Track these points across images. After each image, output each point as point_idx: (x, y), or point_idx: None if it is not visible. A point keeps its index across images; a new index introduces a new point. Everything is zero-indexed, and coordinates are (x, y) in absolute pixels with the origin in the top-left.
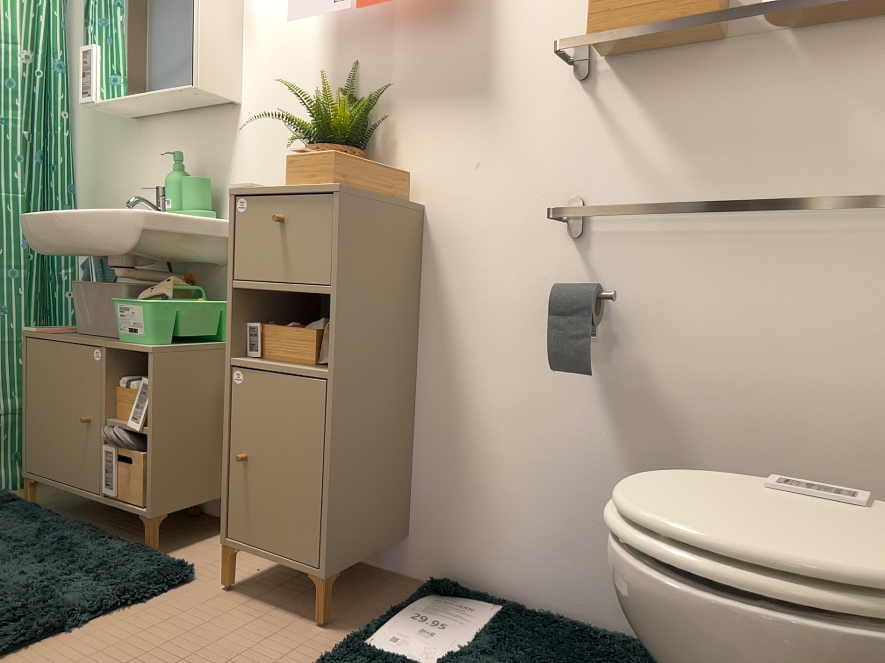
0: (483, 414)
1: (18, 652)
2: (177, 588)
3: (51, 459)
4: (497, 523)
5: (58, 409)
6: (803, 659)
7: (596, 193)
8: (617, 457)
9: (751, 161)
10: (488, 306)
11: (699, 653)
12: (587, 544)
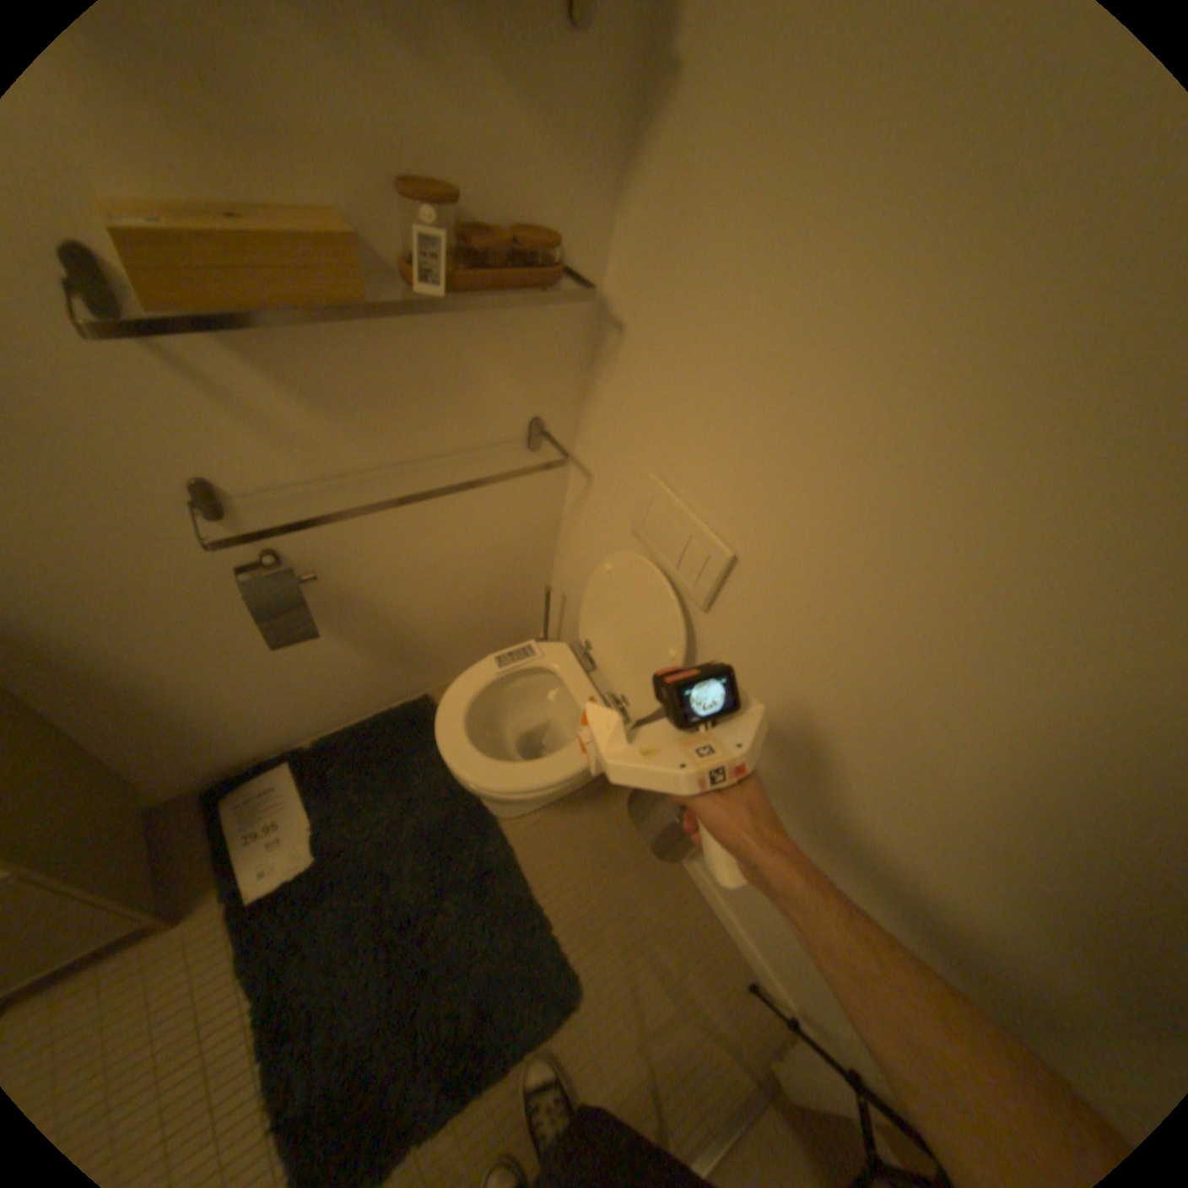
0: (175, 686)
1: None
2: None
3: None
4: (240, 729)
5: None
6: (580, 779)
7: (223, 468)
8: (338, 644)
9: (400, 412)
10: (115, 612)
11: (537, 801)
12: (331, 694)
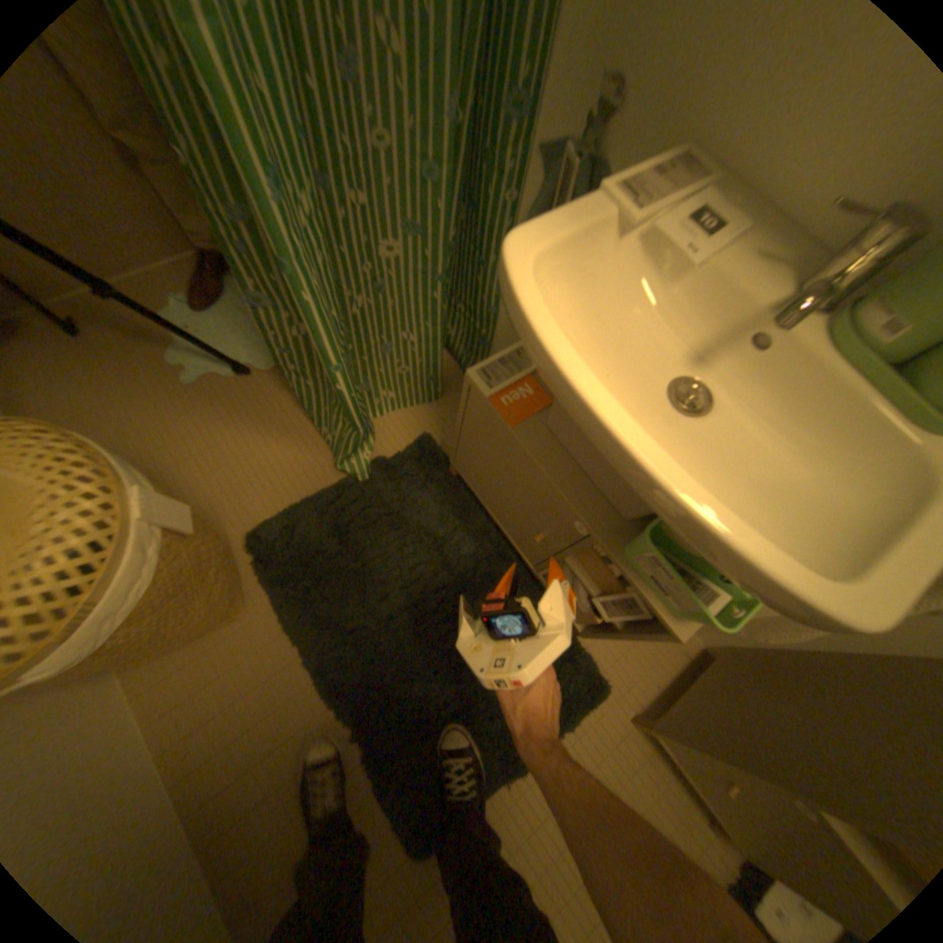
0: None
1: (496, 804)
2: (599, 711)
3: (485, 493)
4: None
5: (504, 483)
6: None
7: None
8: None
9: None
10: None
11: None
12: None
